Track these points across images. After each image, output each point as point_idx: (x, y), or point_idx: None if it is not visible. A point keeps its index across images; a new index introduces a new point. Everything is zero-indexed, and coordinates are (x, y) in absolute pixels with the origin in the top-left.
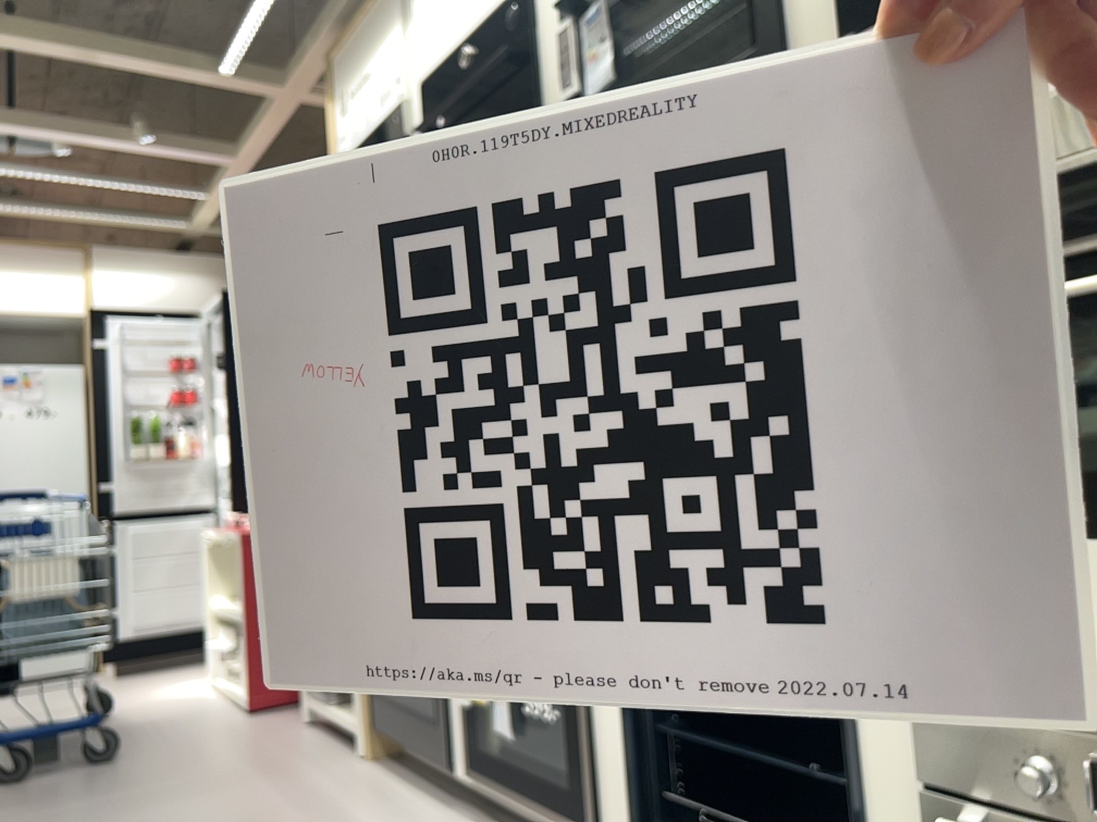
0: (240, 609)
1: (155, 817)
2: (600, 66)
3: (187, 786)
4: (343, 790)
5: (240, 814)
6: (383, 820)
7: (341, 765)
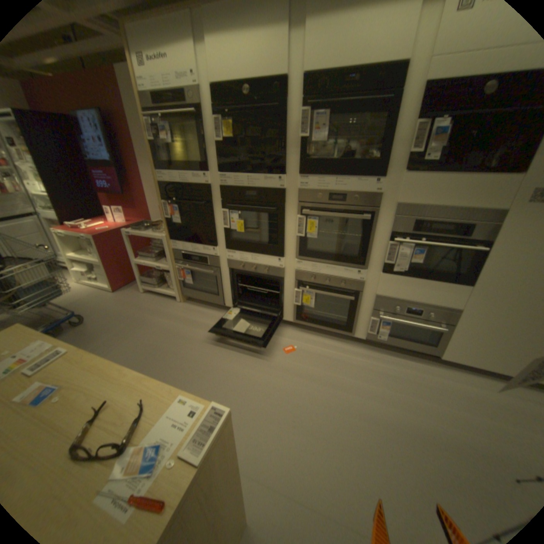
0: (93, 260)
1: (135, 339)
2: (321, 134)
3: (130, 326)
4: (186, 314)
5: (164, 330)
6: (209, 321)
7: (175, 306)
